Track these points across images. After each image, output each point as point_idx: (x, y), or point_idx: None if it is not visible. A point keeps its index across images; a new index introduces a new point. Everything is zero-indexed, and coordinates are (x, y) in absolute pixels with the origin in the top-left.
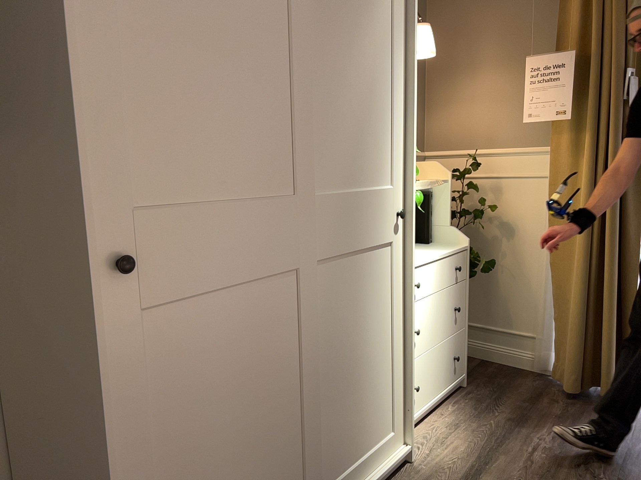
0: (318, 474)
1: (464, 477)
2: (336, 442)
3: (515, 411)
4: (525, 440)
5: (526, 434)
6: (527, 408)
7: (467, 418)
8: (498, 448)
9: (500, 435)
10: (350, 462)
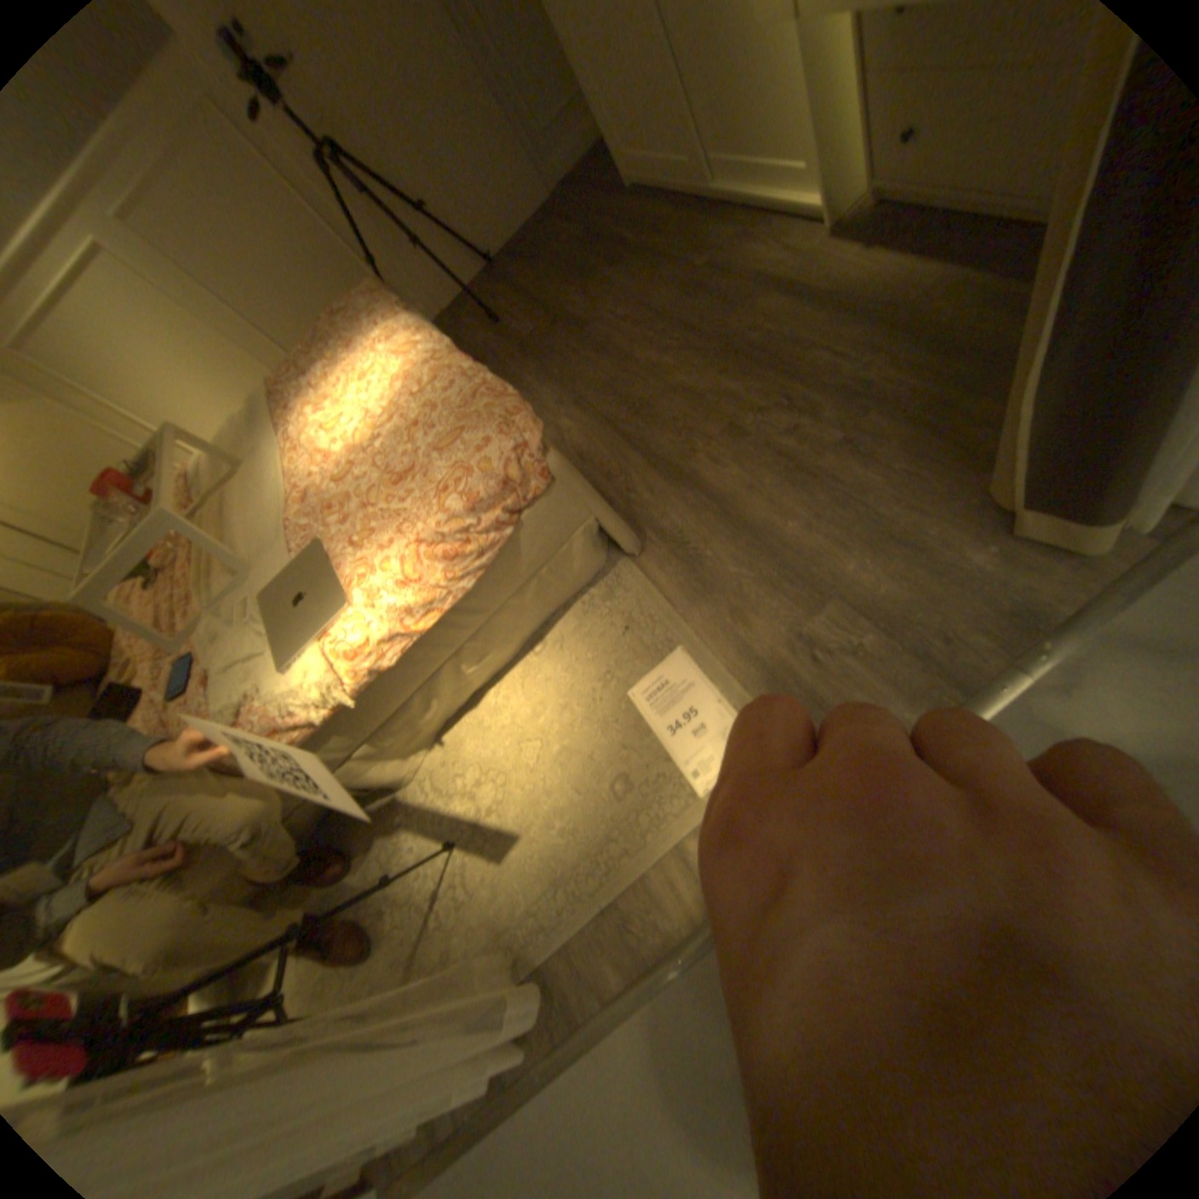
0: (699, 131)
1: (790, 280)
2: (716, 113)
3: (990, 338)
4: (868, 345)
5: (888, 347)
6: (1004, 358)
7: (964, 268)
8: (852, 311)
9: (889, 313)
10: (740, 149)
